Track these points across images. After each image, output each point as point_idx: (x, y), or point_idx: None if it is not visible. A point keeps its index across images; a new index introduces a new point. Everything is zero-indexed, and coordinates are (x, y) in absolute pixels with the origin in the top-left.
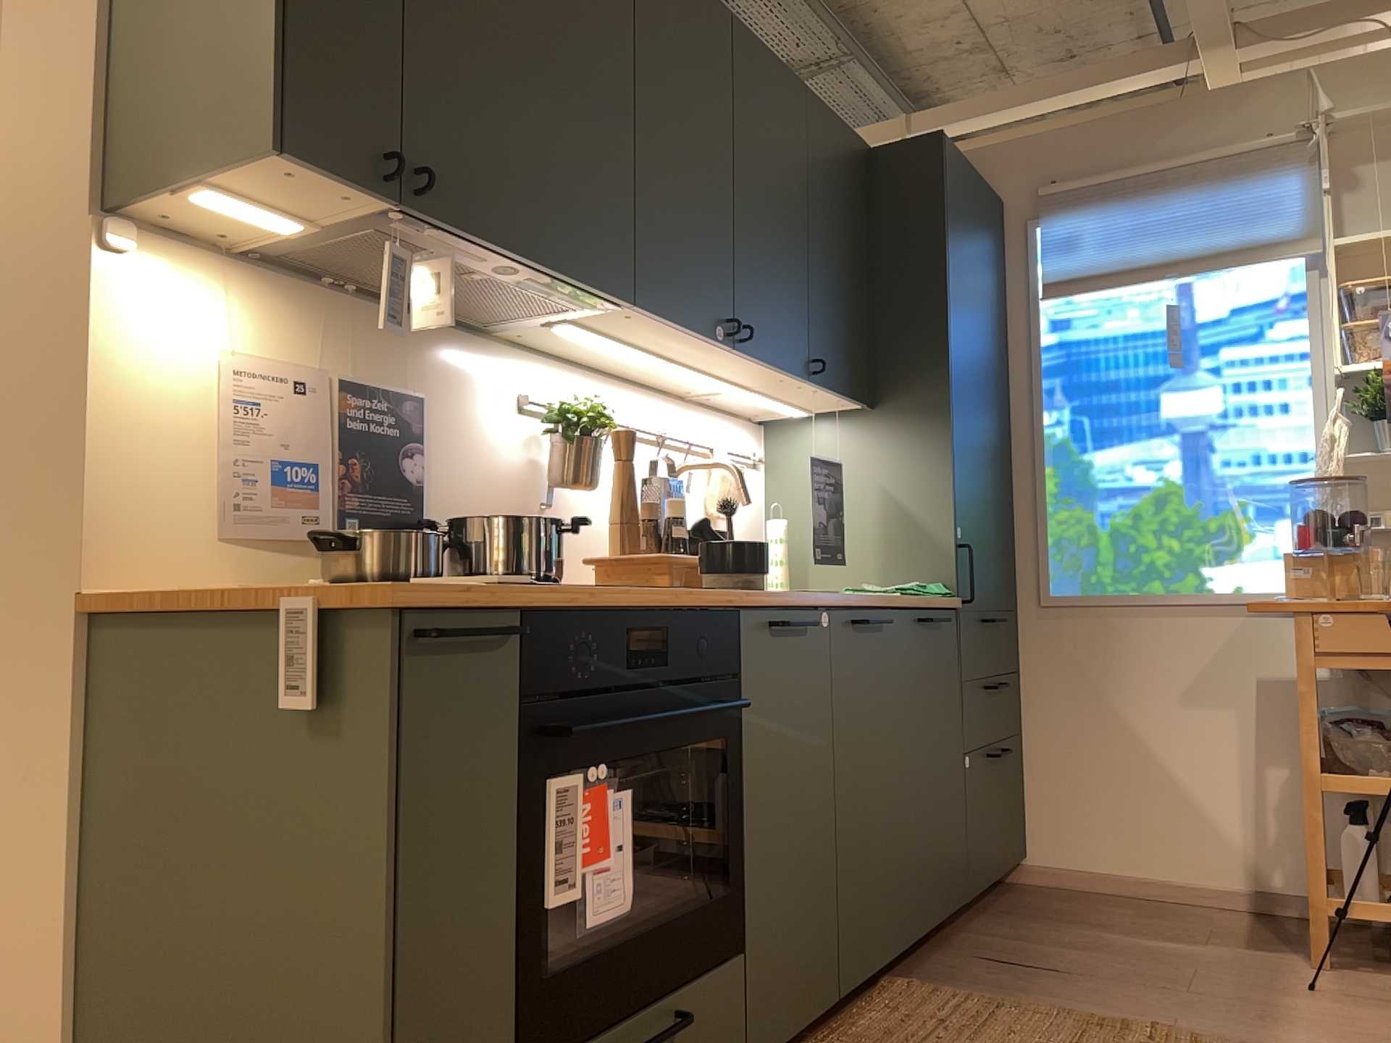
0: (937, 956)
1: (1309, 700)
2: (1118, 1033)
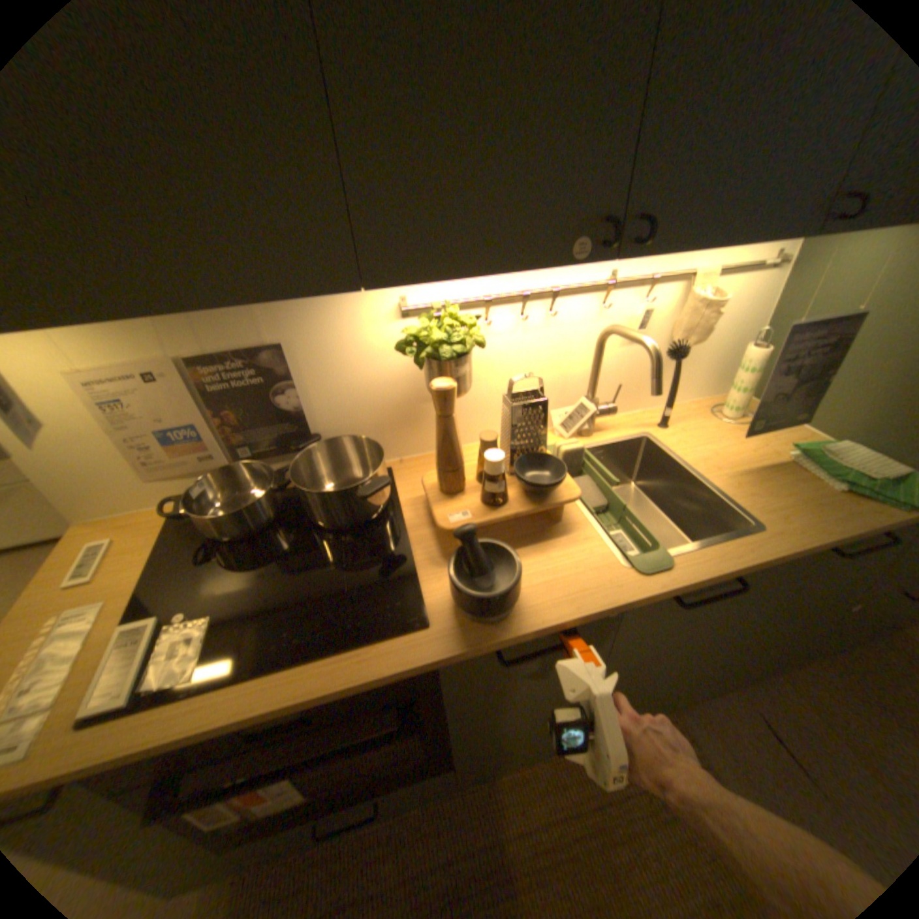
0: (731, 694)
1: None
2: None
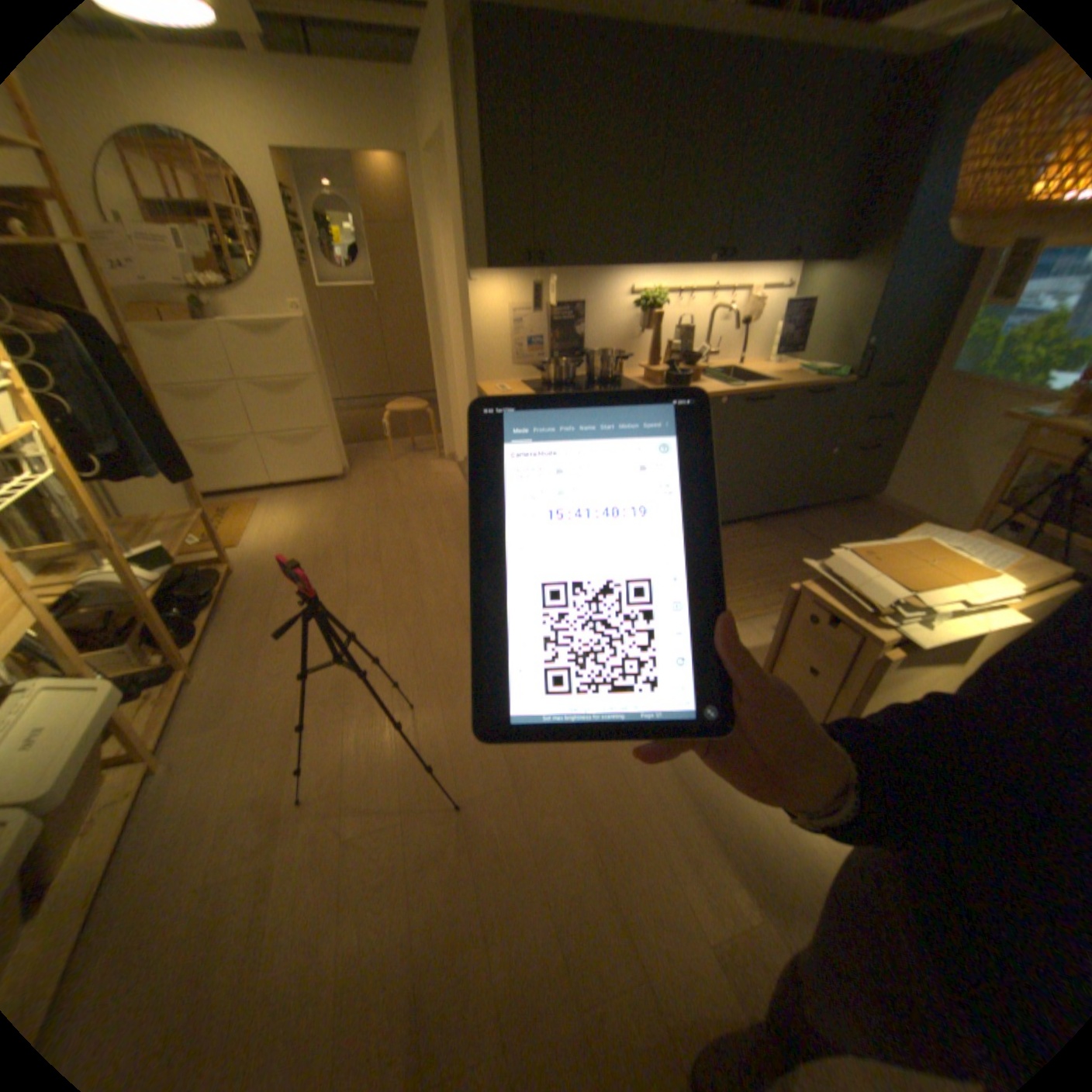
0: (779, 520)
1: (1008, 470)
2: (799, 568)
